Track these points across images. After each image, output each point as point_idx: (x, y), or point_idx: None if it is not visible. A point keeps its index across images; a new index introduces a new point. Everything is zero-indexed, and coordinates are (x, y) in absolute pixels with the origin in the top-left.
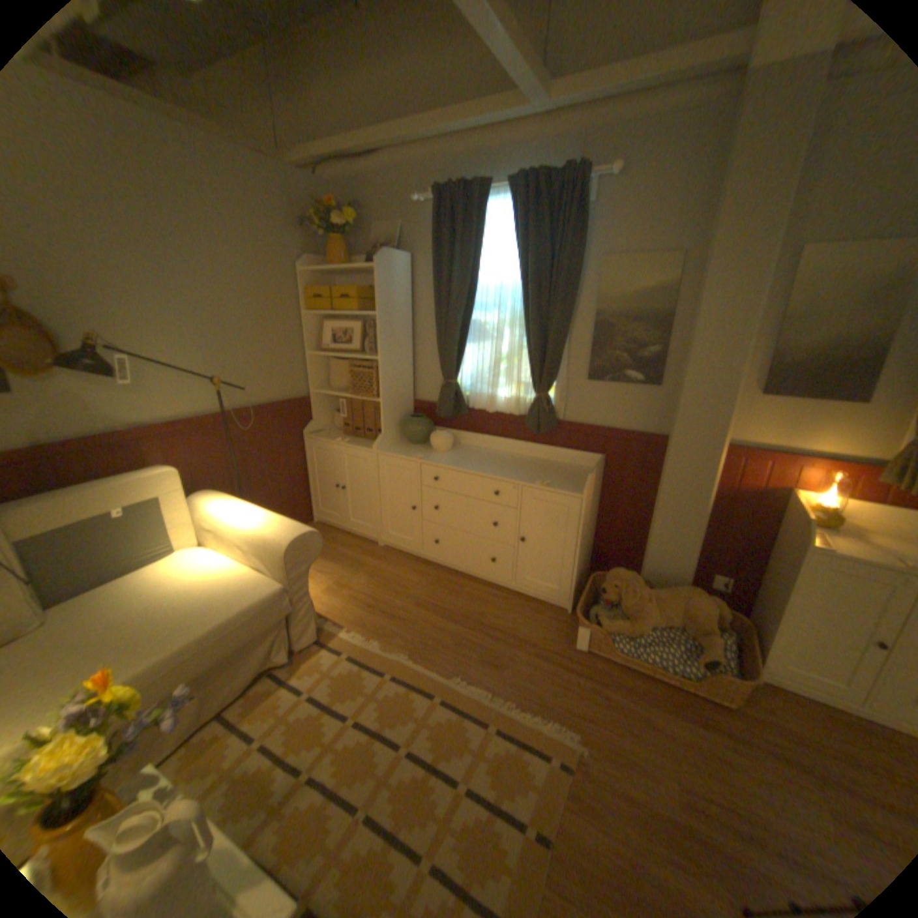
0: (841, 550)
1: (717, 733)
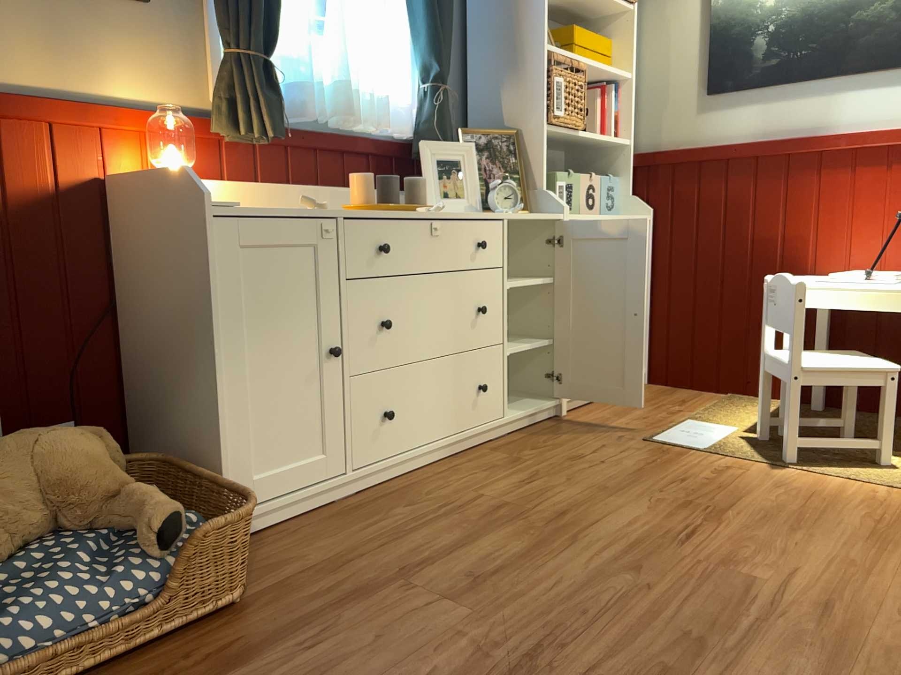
0: (238, 208)
1: (251, 654)
